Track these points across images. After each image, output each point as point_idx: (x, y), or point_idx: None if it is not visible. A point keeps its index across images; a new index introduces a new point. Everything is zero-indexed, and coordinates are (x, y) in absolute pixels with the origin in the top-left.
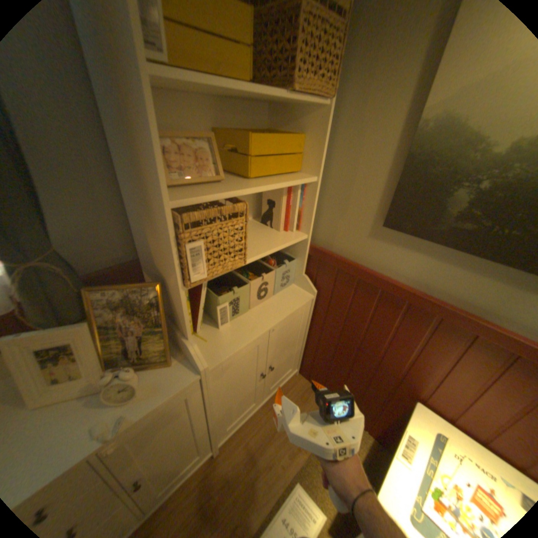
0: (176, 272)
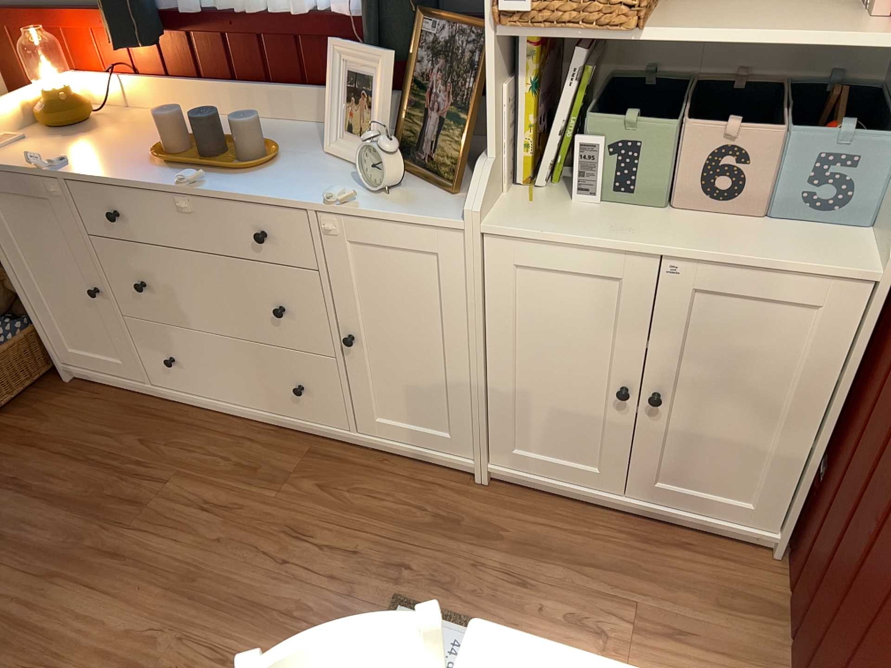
0: None
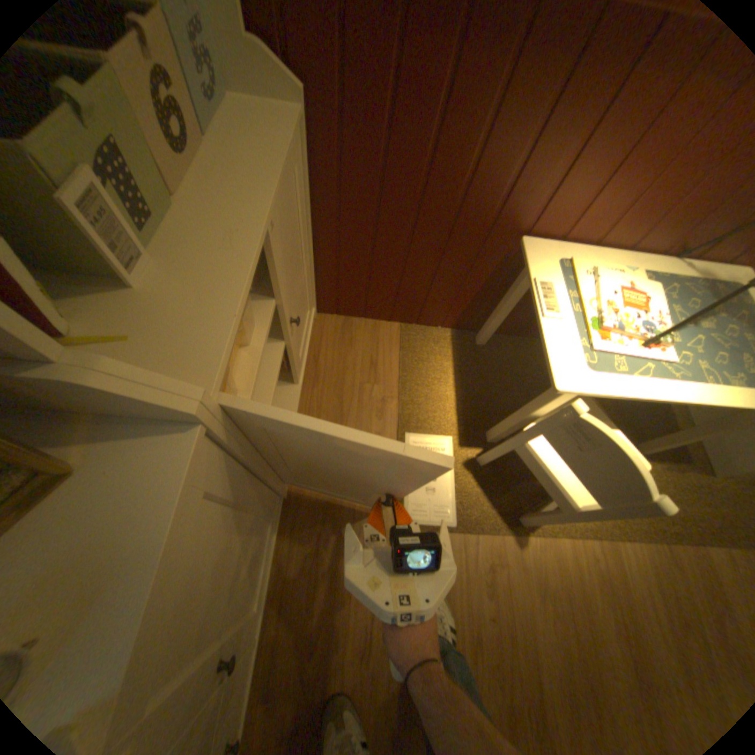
0: None
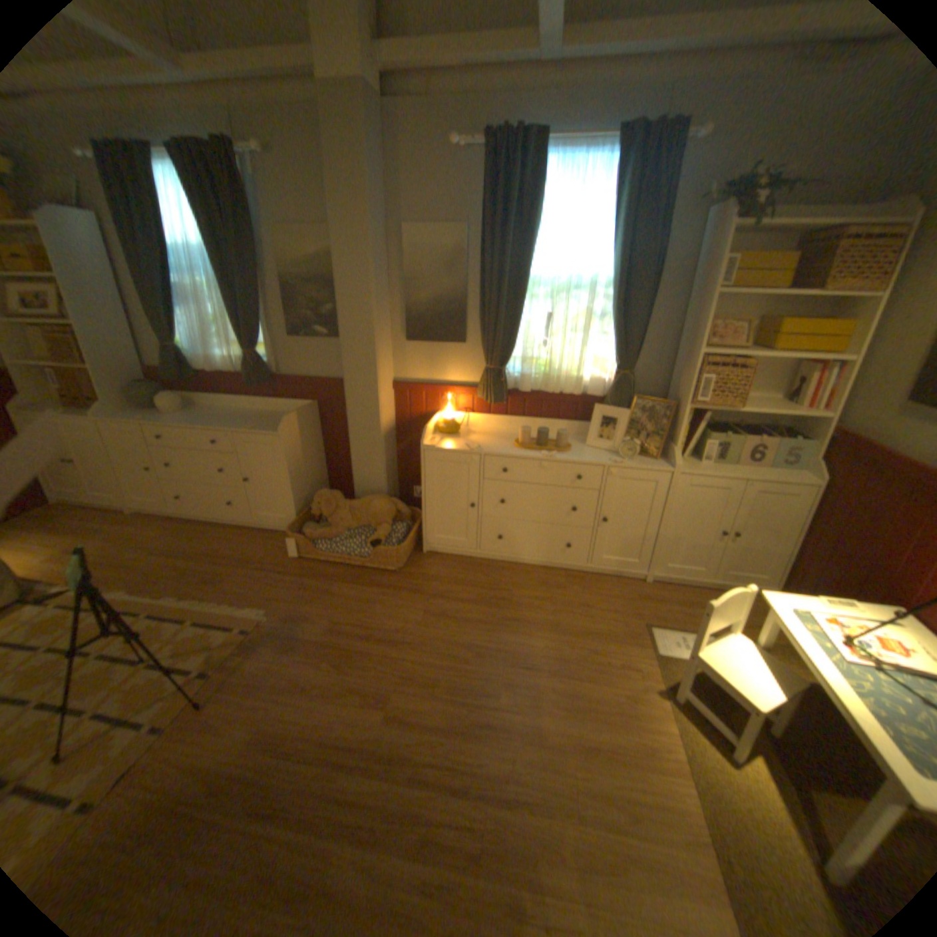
0: (689, 393)
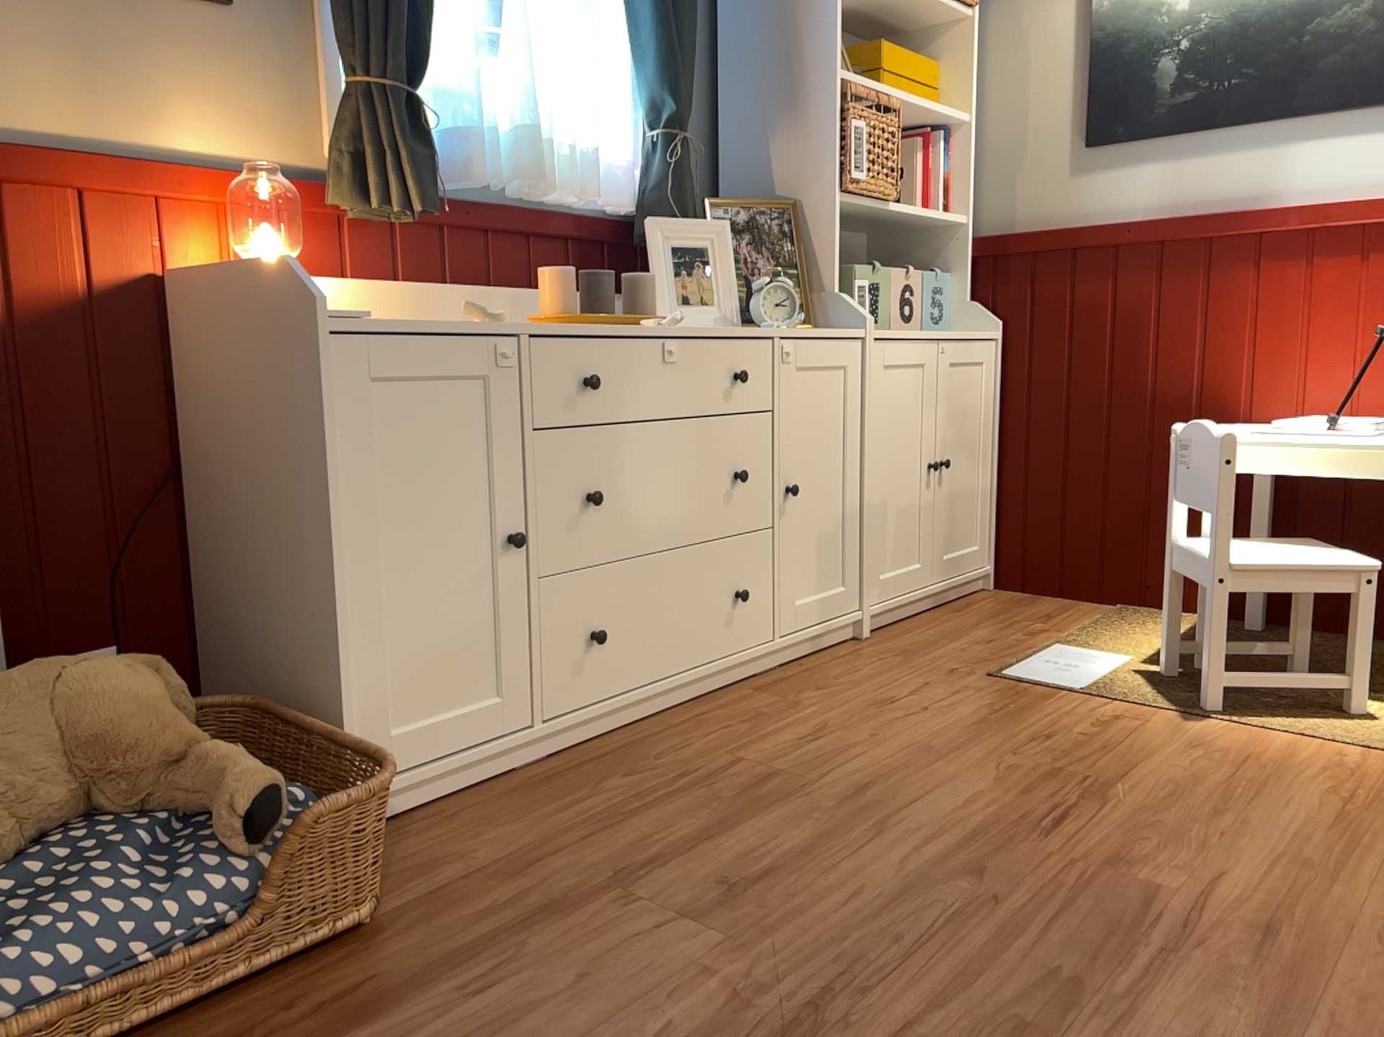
0: (832, 164)
